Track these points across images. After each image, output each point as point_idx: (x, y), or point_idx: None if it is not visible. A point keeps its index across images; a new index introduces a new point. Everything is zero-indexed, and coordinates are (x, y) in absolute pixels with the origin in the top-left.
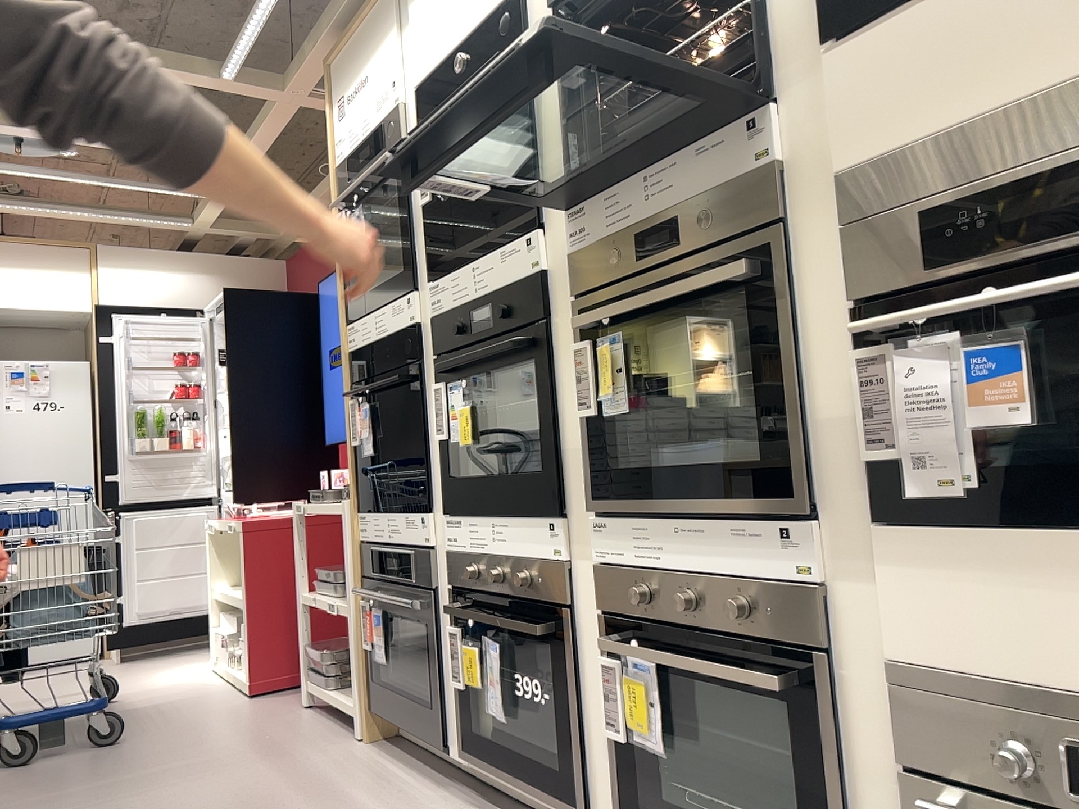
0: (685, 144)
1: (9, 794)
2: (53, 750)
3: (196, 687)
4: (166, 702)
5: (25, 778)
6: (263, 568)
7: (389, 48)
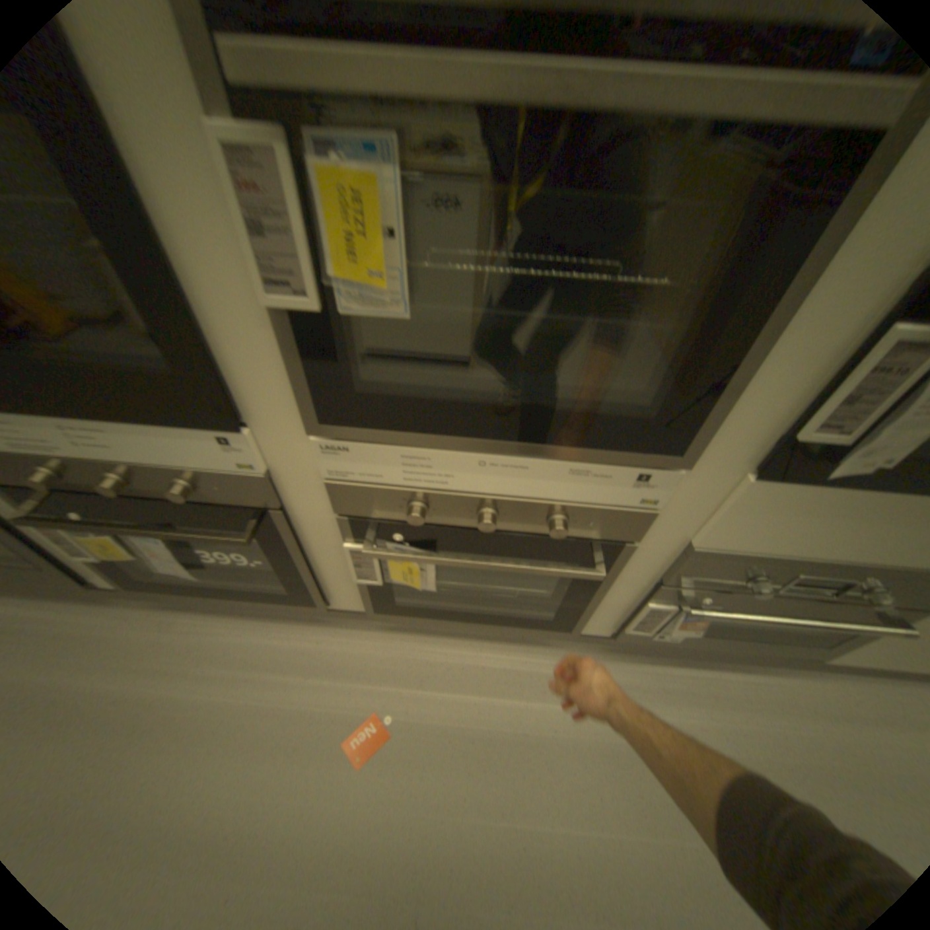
0: None
1: None
2: None
3: None
4: None
5: None
6: None
7: None
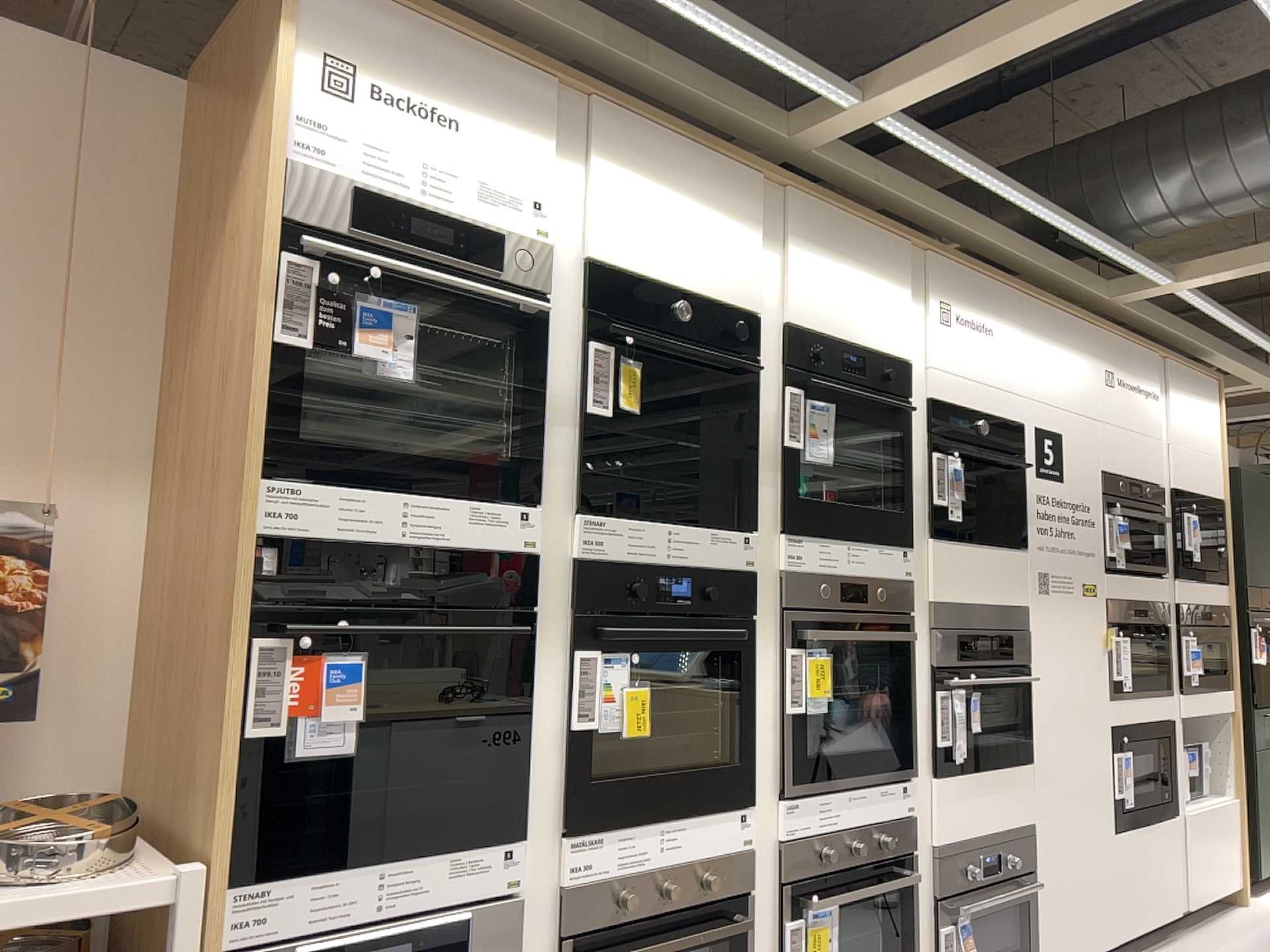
0: (866, 540)
1: None
2: None
3: None
4: None
5: None
6: None
7: (542, 161)
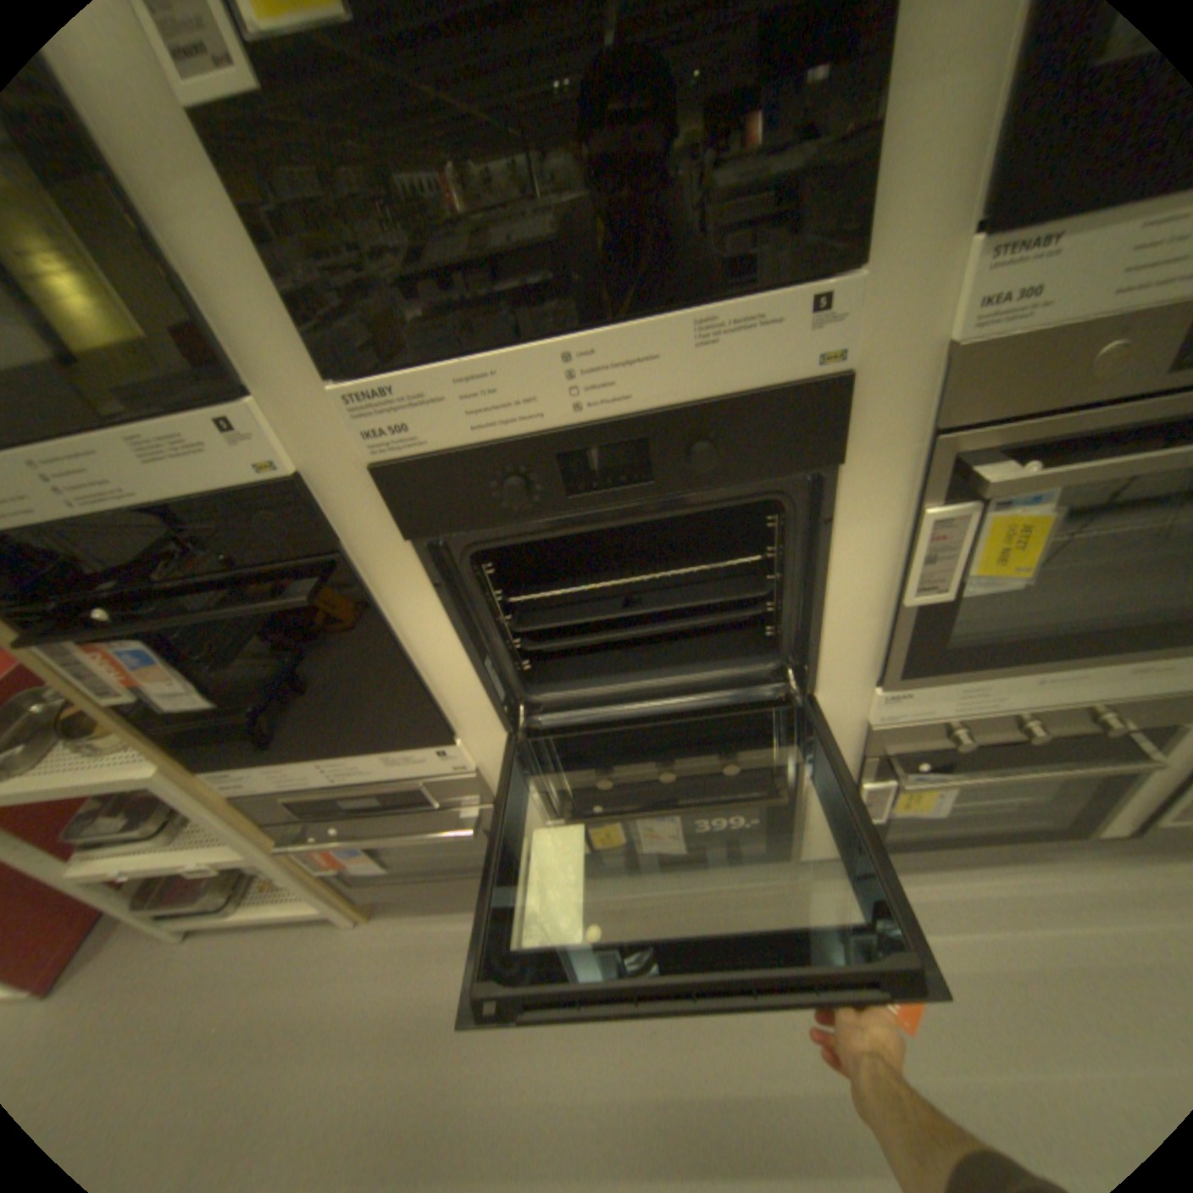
0: None
1: None
2: None
3: None
4: None
5: None
6: None
7: None
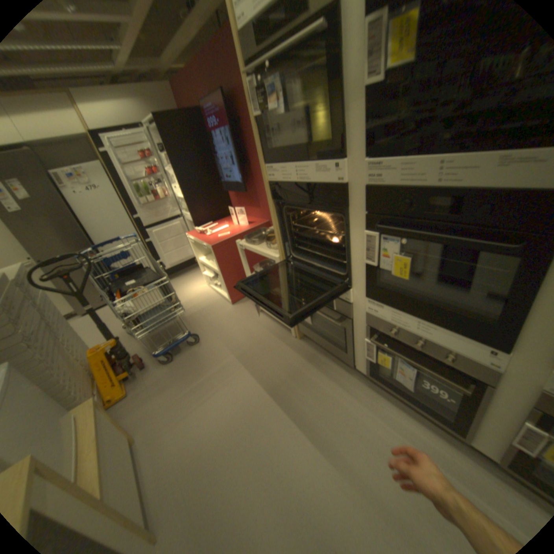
0: None
1: (175, 387)
2: (176, 351)
3: (207, 300)
4: (201, 311)
5: (175, 373)
6: (224, 262)
7: None
